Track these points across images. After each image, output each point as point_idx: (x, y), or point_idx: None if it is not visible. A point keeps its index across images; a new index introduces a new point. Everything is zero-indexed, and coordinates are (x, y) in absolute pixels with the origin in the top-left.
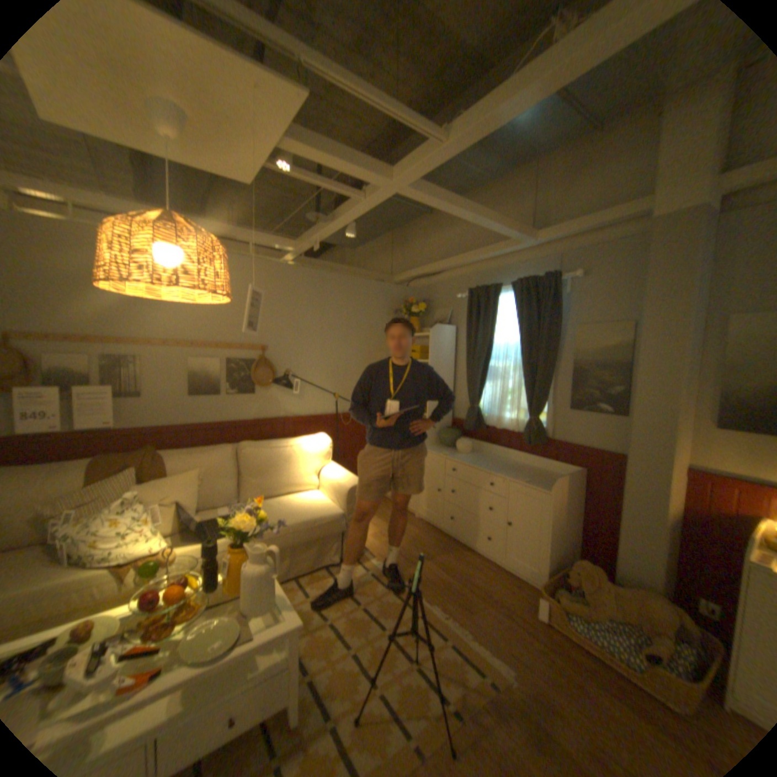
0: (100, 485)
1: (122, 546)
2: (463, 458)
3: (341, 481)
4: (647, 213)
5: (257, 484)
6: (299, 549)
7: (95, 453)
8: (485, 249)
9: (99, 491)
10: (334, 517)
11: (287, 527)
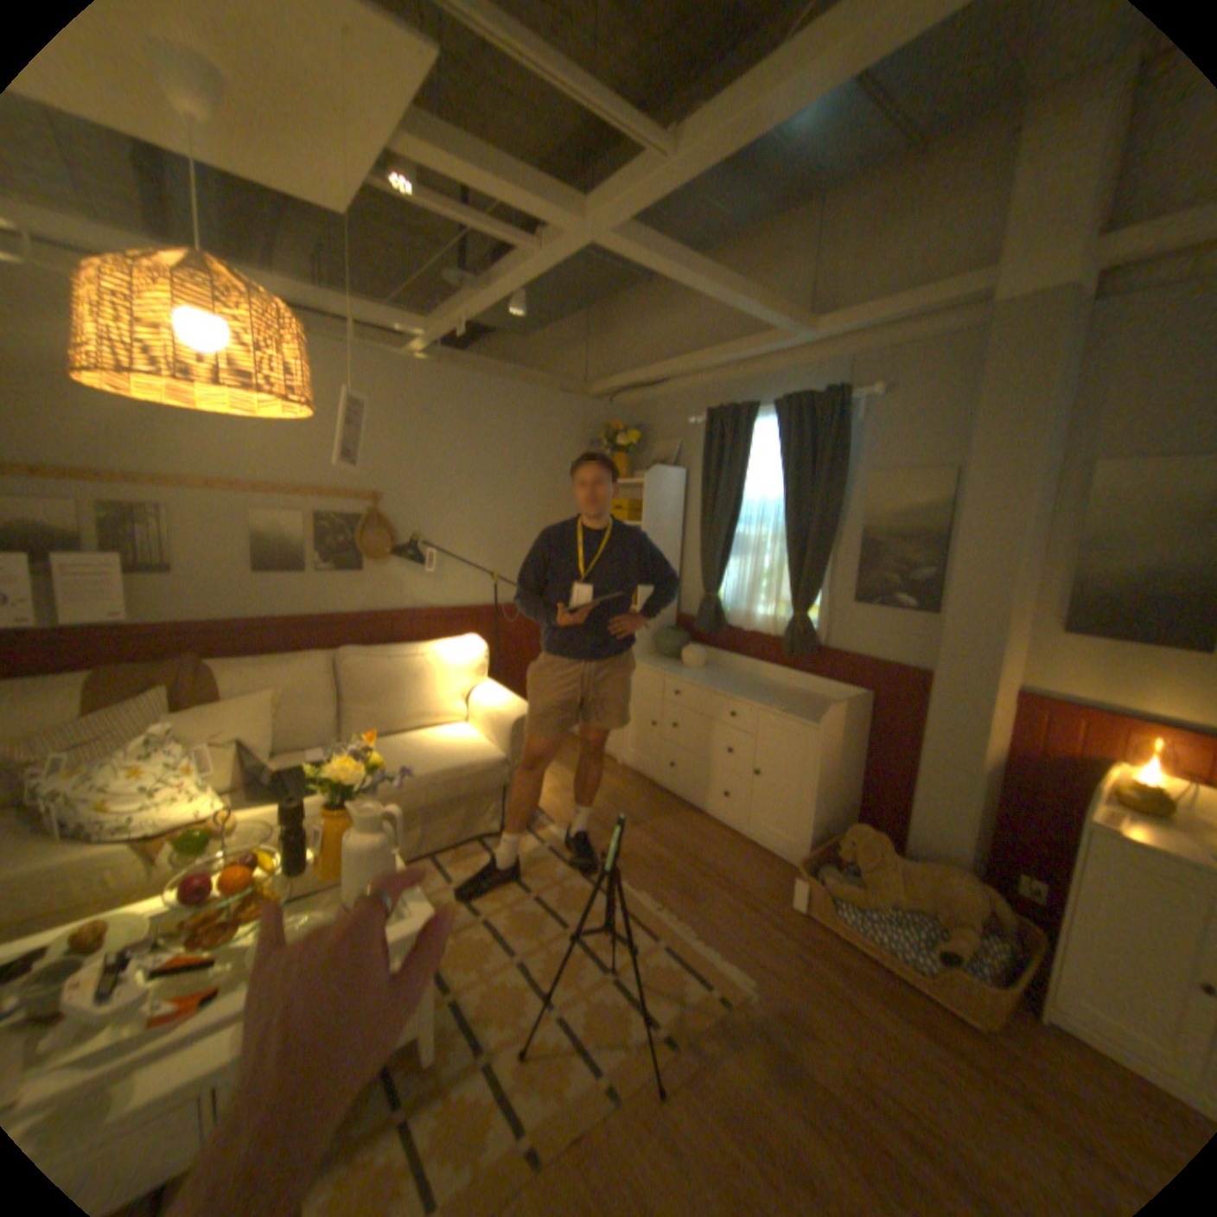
0: (109, 715)
1: (150, 810)
2: (691, 675)
3: (503, 710)
4: (986, 295)
5: (368, 715)
6: (437, 813)
7: (98, 664)
8: (735, 346)
9: (108, 726)
10: (491, 765)
11: (417, 780)
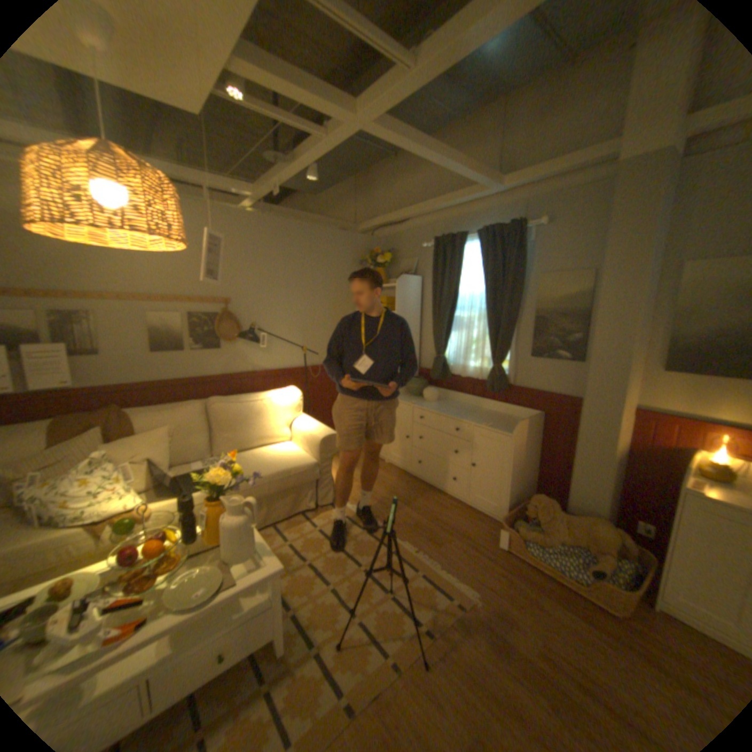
0: (64, 446)
1: (94, 505)
2: (429, 406)
3: (313, 432)
4: (612, 157)
5: (228, 439)
6: (275, 498)
7: (54, 414)
8: (450, 196)
9: (63, 453)
10: (307, 467)
11: (262, 478)
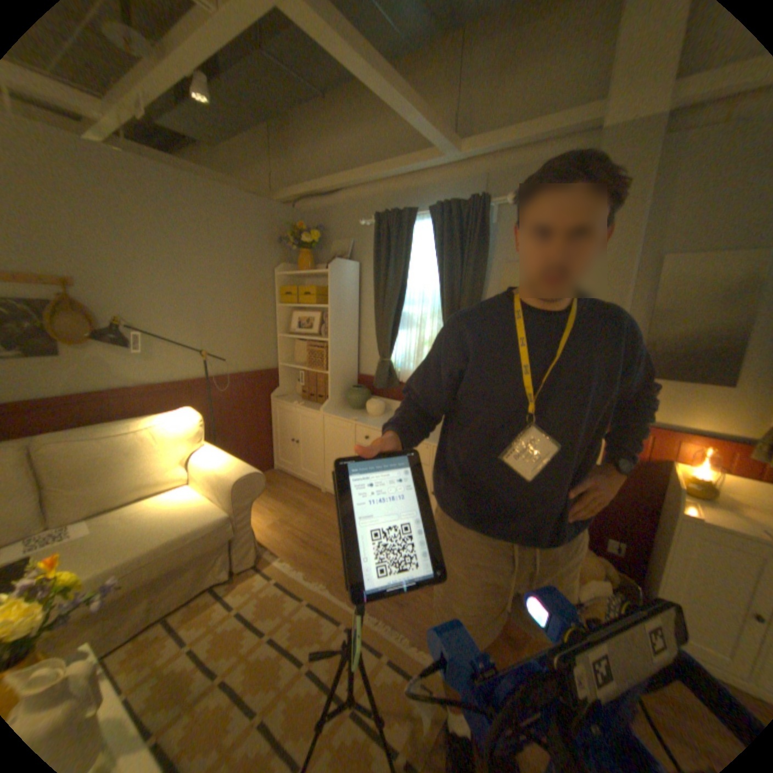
0: None
1: None
2: (376, 422)
3: (222, 472)
4: (589, 126)
5: (78, 498)
6: (163, 581)
7: None
8: (395, 161)
9: None
10: (214, 525)
11: (136, 560)
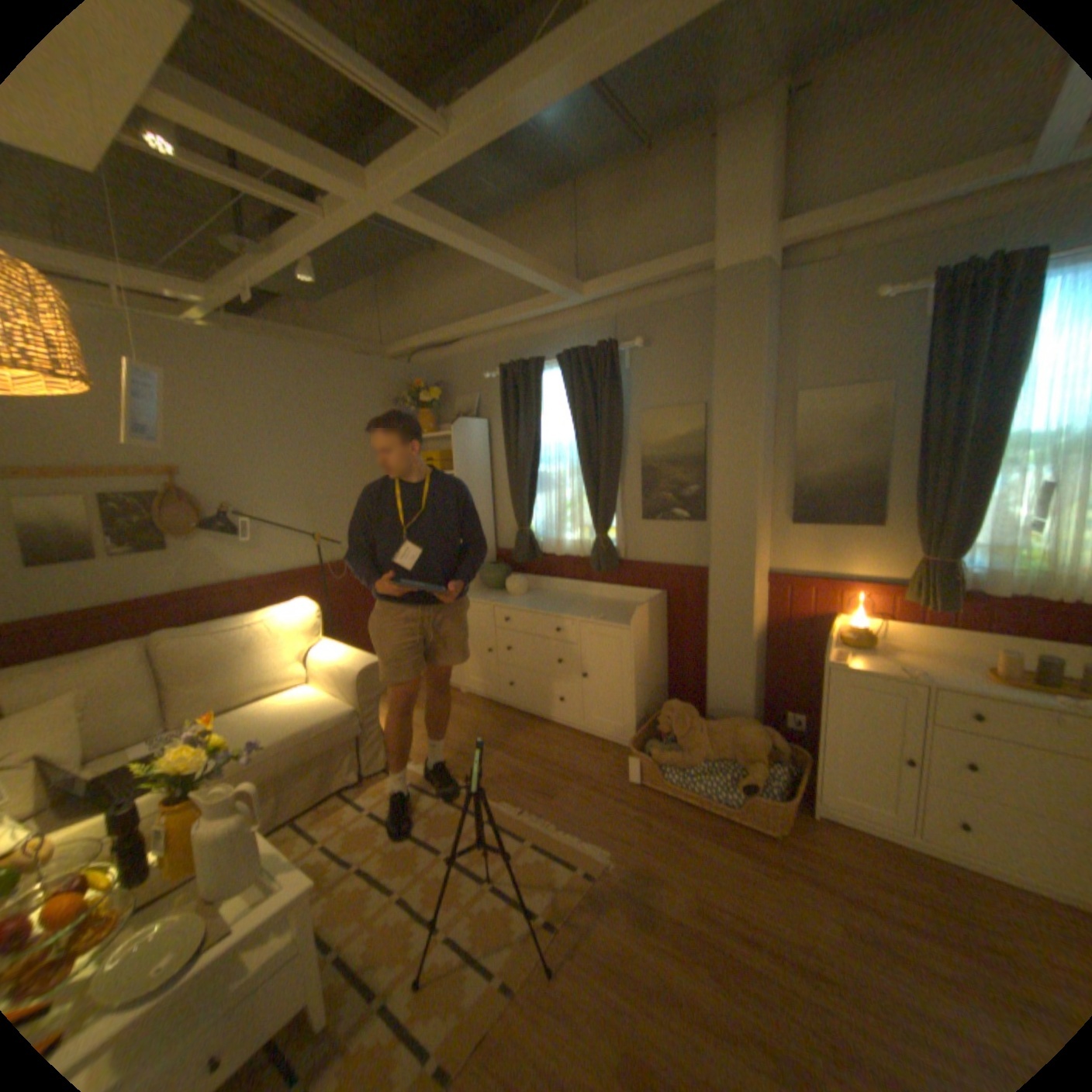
0: None
1: None
2: (517, 601)
3: (344, 664)
4: (708, 266)
5: (196, 696)
6: (289, 778)
7: None
8: (516, 308)
9: None
10: (339, 719)
11: (263, 751)
